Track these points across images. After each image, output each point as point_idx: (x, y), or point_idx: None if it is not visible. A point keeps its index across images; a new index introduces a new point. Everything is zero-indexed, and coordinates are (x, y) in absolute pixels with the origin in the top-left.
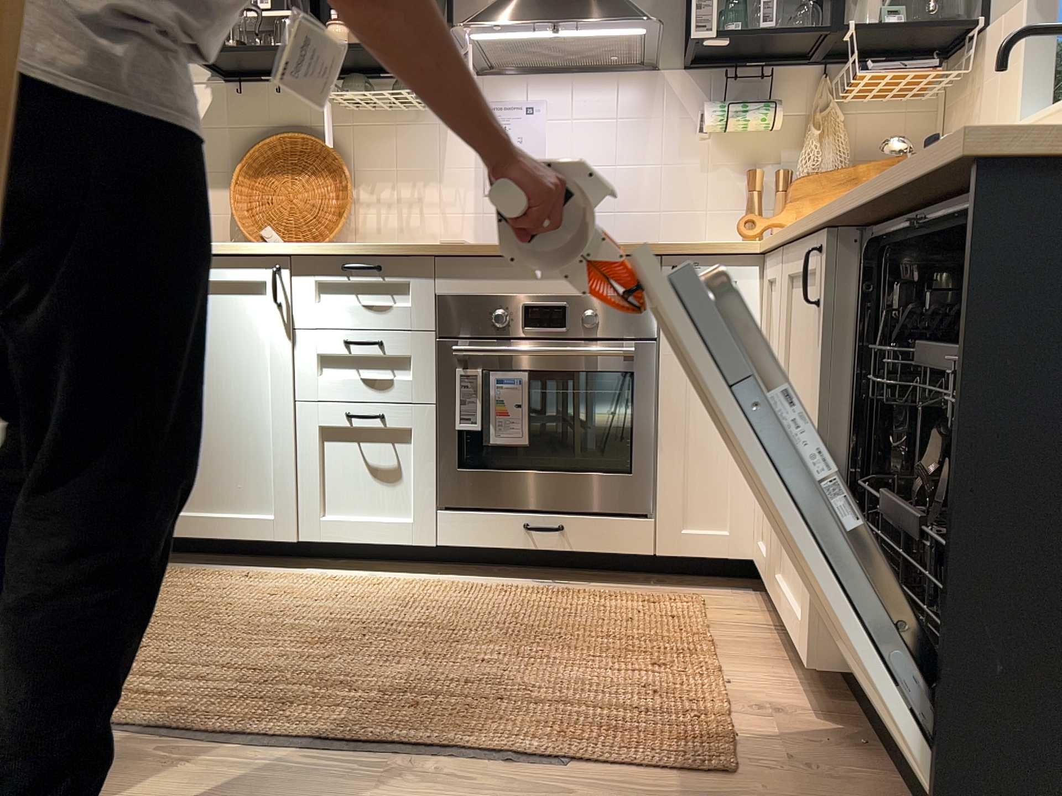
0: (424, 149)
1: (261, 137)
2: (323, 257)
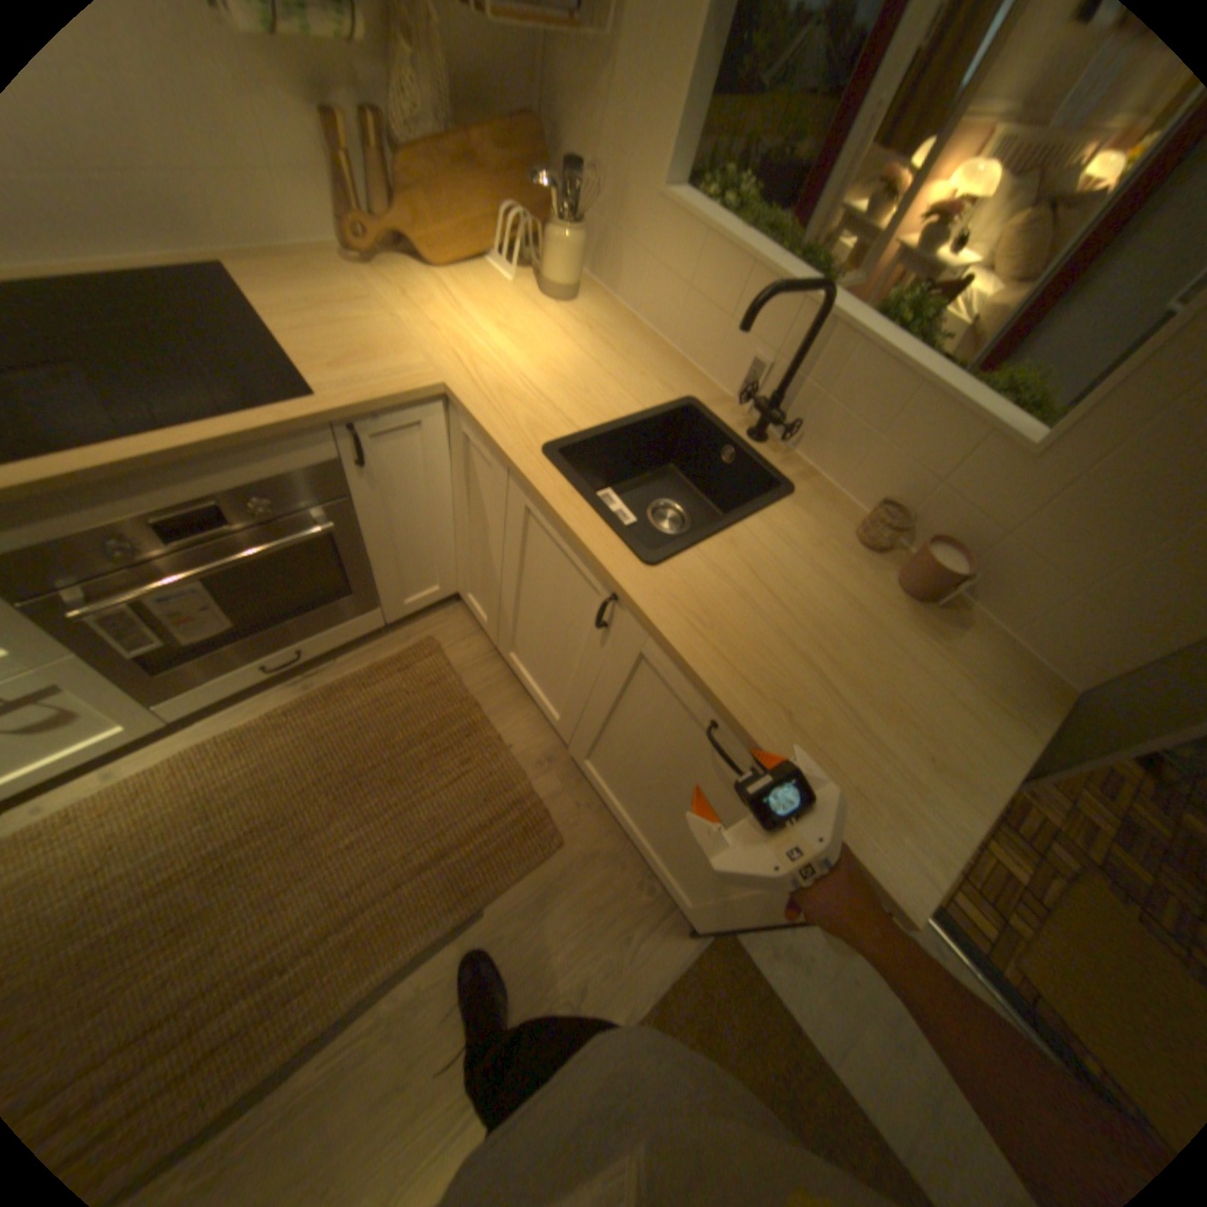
0: None
1: None
2: None
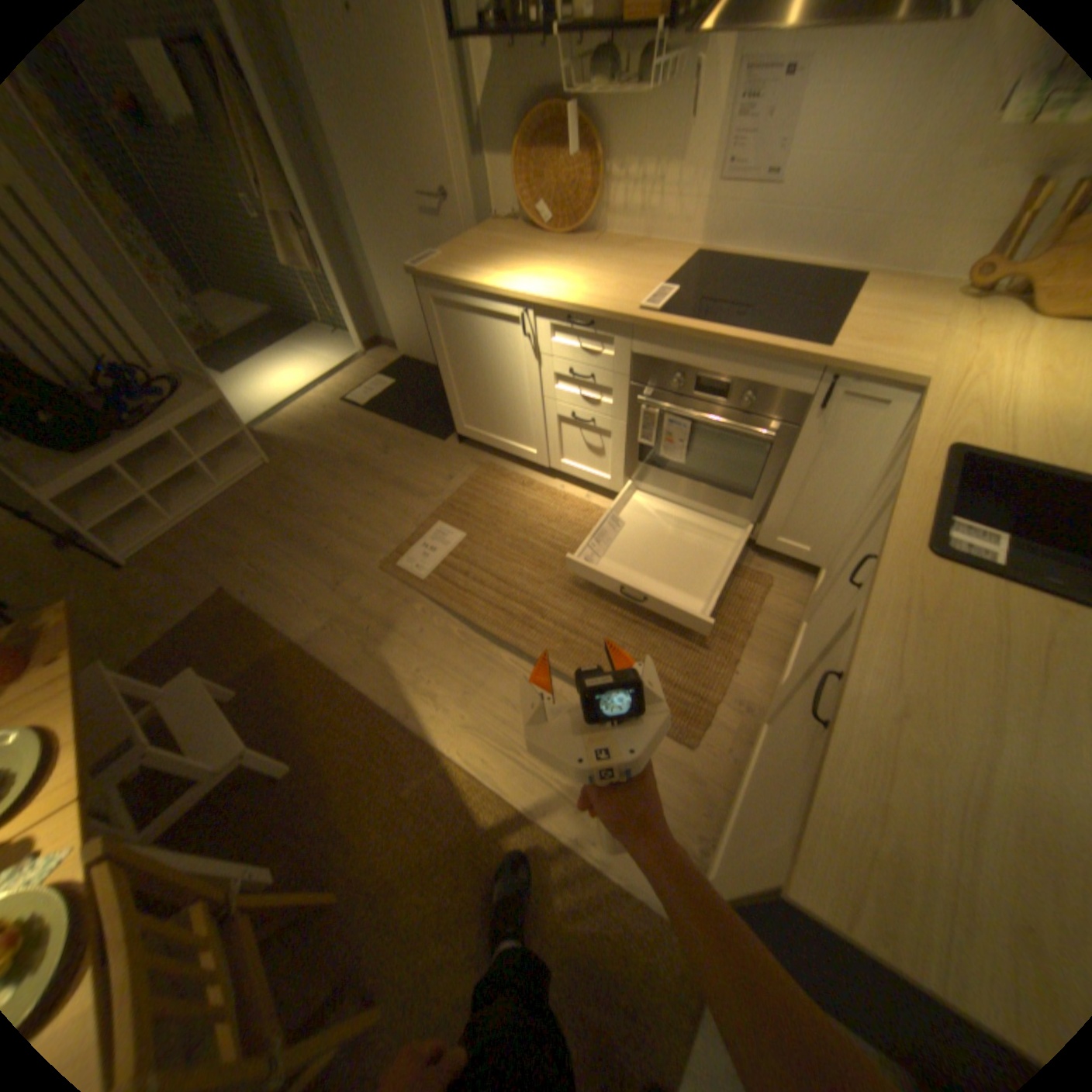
0: (672, 120)
1: (533, 99)
2: (554, 308)
